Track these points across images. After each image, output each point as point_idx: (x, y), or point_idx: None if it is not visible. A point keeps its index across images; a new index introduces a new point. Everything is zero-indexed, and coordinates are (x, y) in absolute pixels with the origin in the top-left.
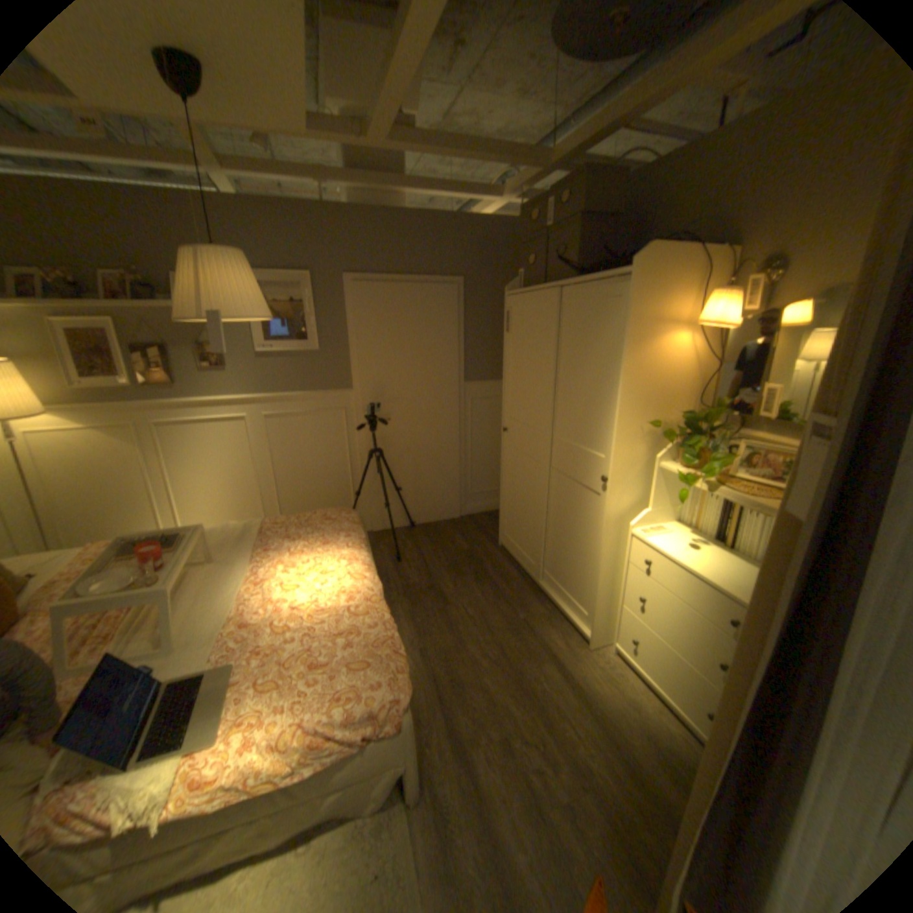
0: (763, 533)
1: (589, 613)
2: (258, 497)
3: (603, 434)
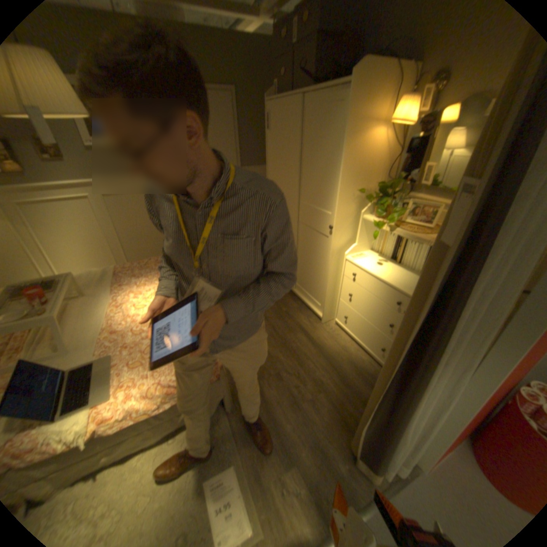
0: (417, 253)
1: (321, 304)
2: (109, 251)
3: (331, 198)
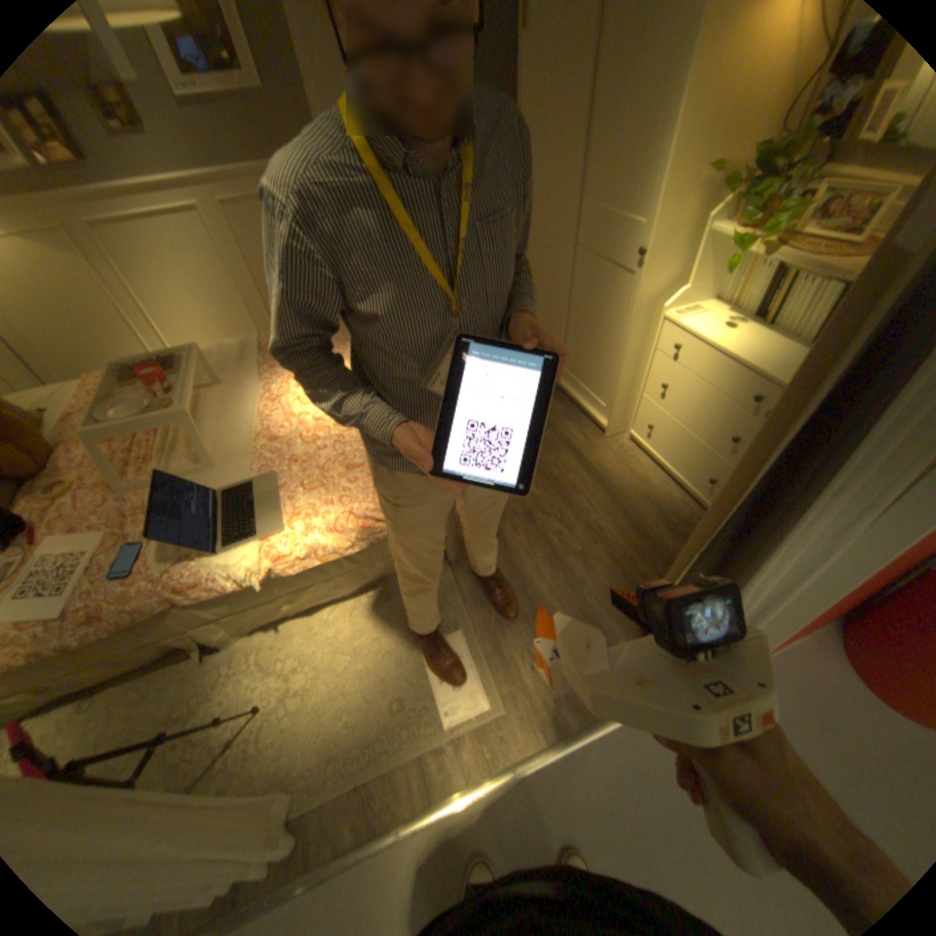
0: (812, 302)
1: (607, 404)
2: (244, 312)
3: (648, 189)
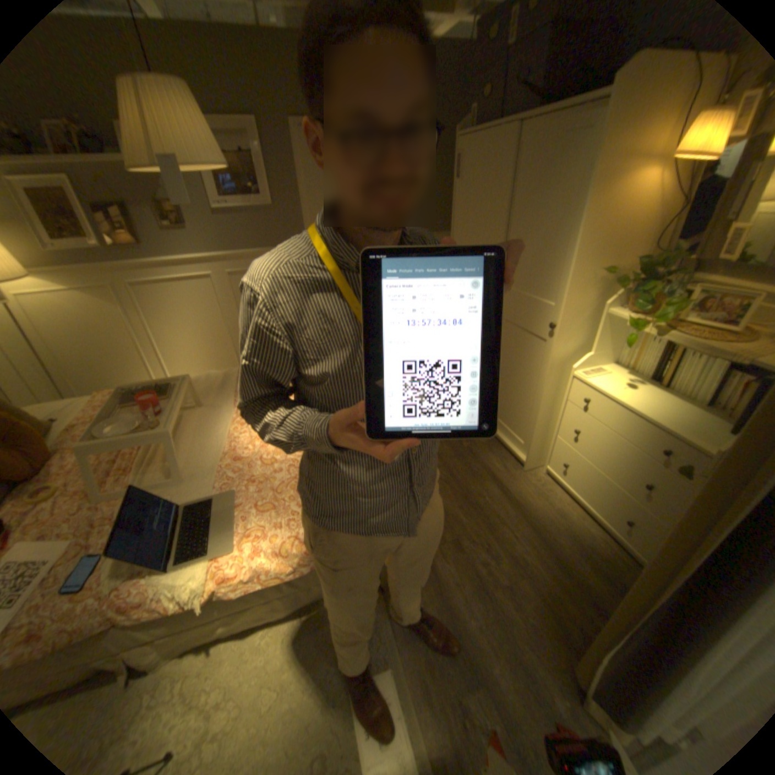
0: (702, 373)
1: (525, 442)
2: (231, 349)
3: (555, 282)
